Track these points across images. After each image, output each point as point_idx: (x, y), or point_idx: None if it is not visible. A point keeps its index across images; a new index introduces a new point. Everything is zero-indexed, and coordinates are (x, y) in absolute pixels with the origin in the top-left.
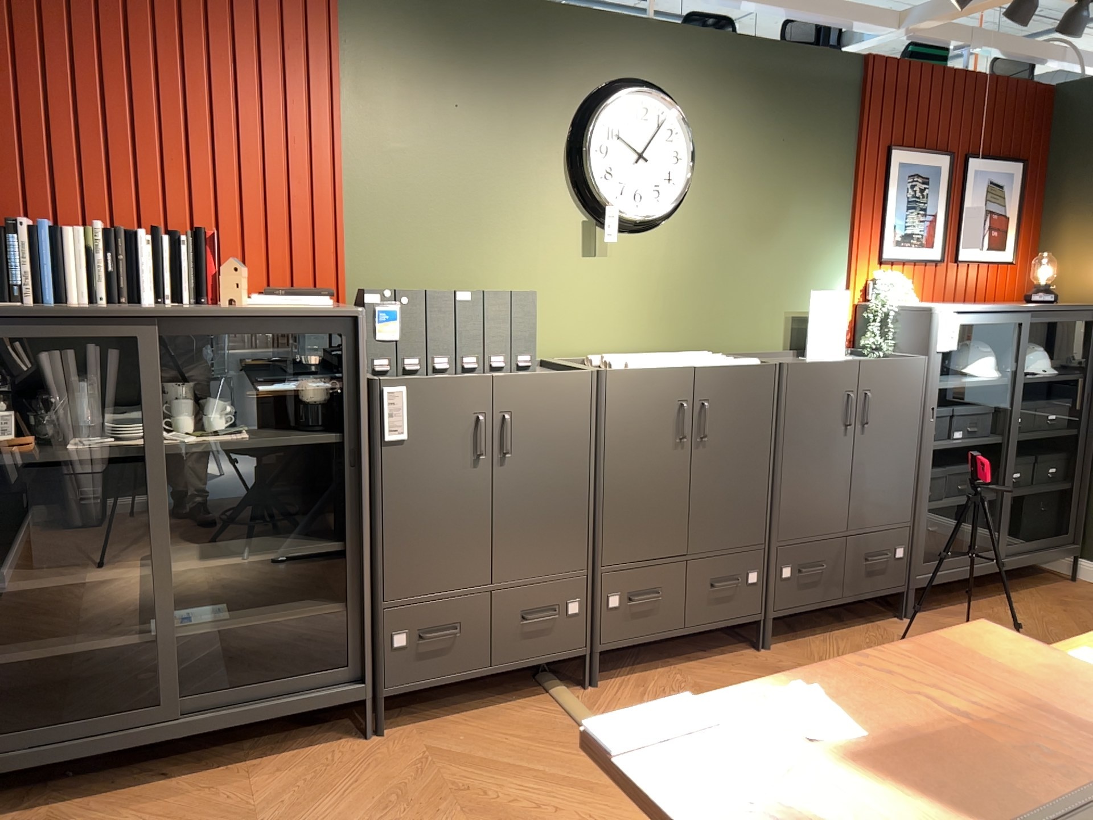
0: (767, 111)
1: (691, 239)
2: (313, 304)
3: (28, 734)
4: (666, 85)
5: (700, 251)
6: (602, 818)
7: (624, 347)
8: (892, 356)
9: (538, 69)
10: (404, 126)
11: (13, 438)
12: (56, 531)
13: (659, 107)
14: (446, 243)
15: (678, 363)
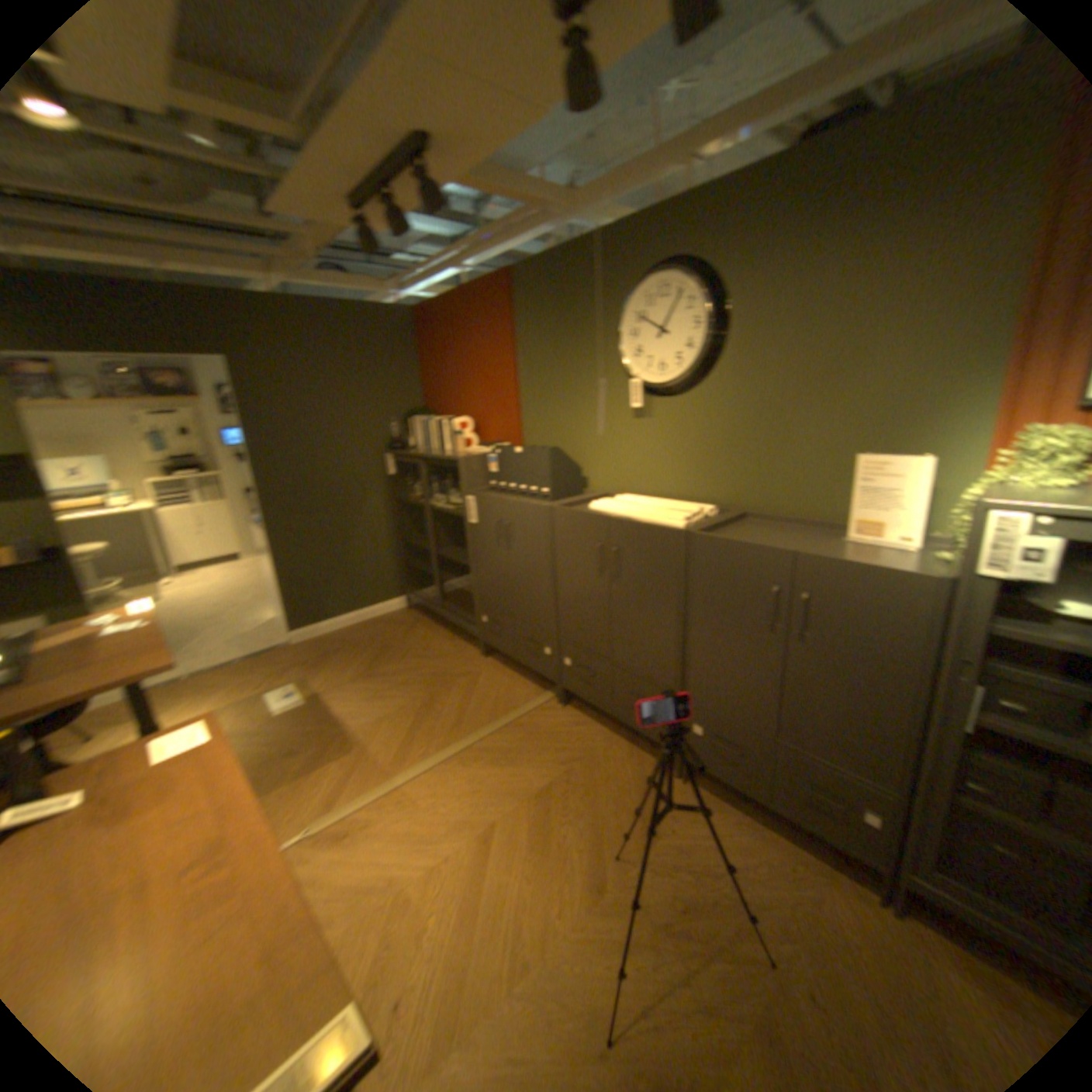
0: (830, 225)
1: (725, 396)
2: (479, 453)
3: (429, 595)
4: (698, 250)
5: (736, 408)
6: (434, 736)
7: (665, 492)
8: (960, 561)
9: (598, 281)
10: (537, 347)
11: (420, 496)
12: (427, 530)
13: (676, 278)
14: (558, 415)
15: (618, 513)
